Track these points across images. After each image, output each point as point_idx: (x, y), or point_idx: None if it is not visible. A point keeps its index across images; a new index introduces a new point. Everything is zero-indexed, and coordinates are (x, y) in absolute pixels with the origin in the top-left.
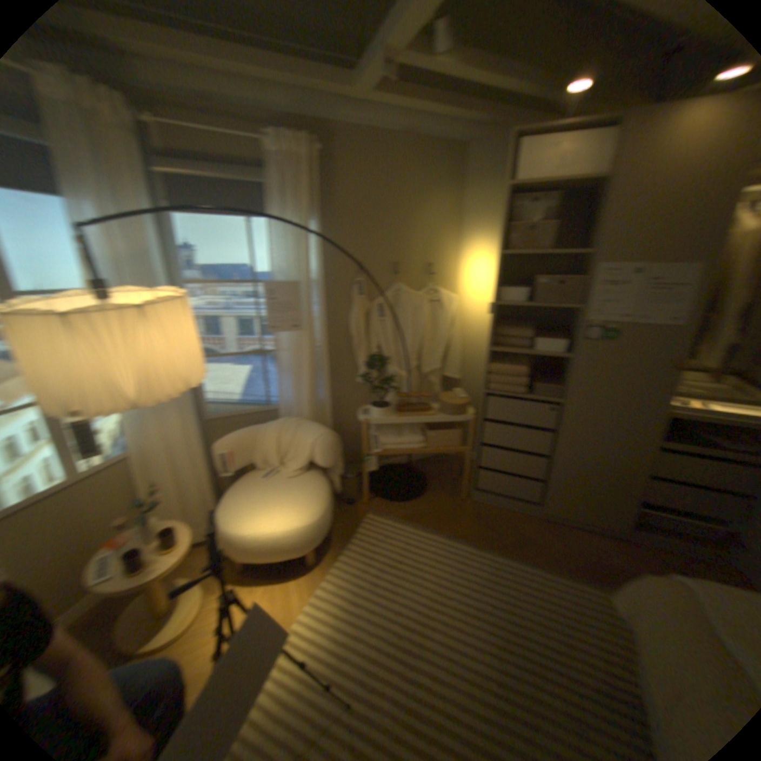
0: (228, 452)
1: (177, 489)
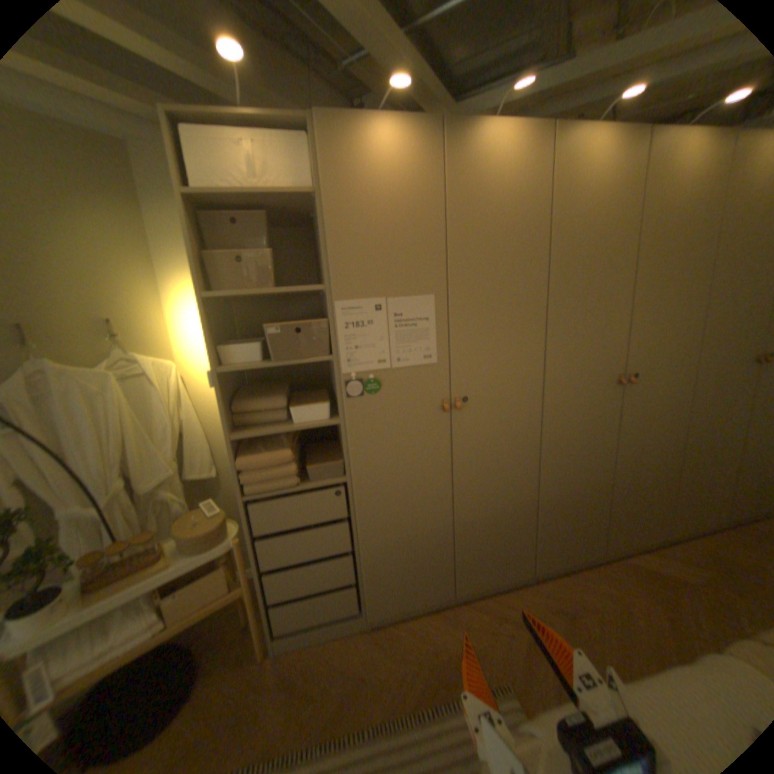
0: None
1: None
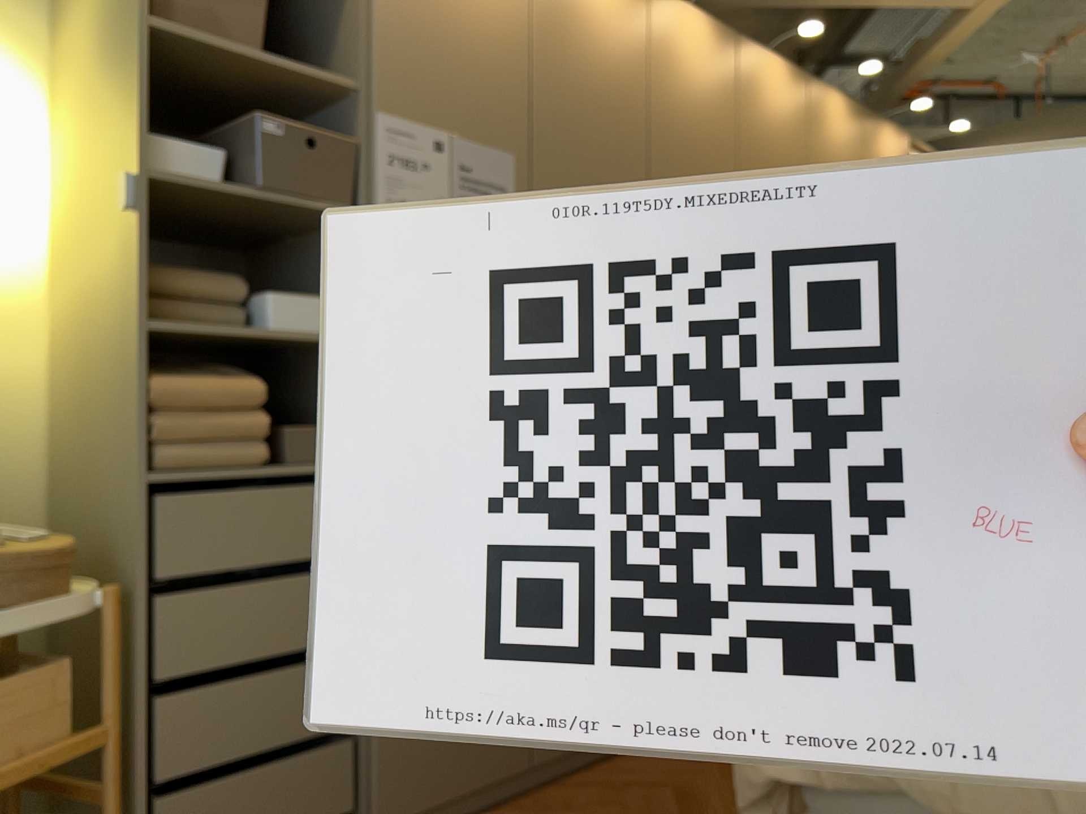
0: None
1: None
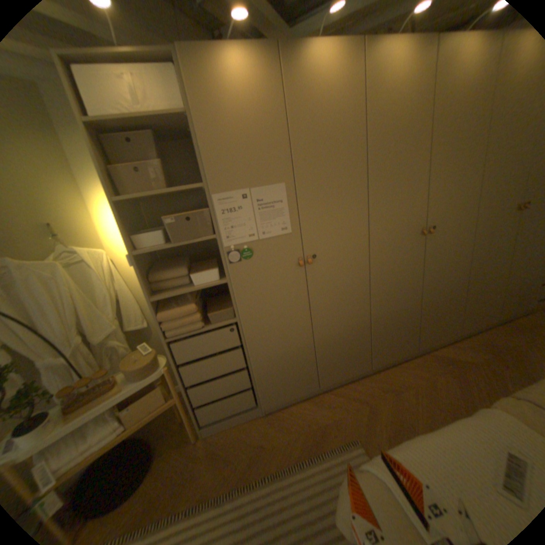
0: None
1: None
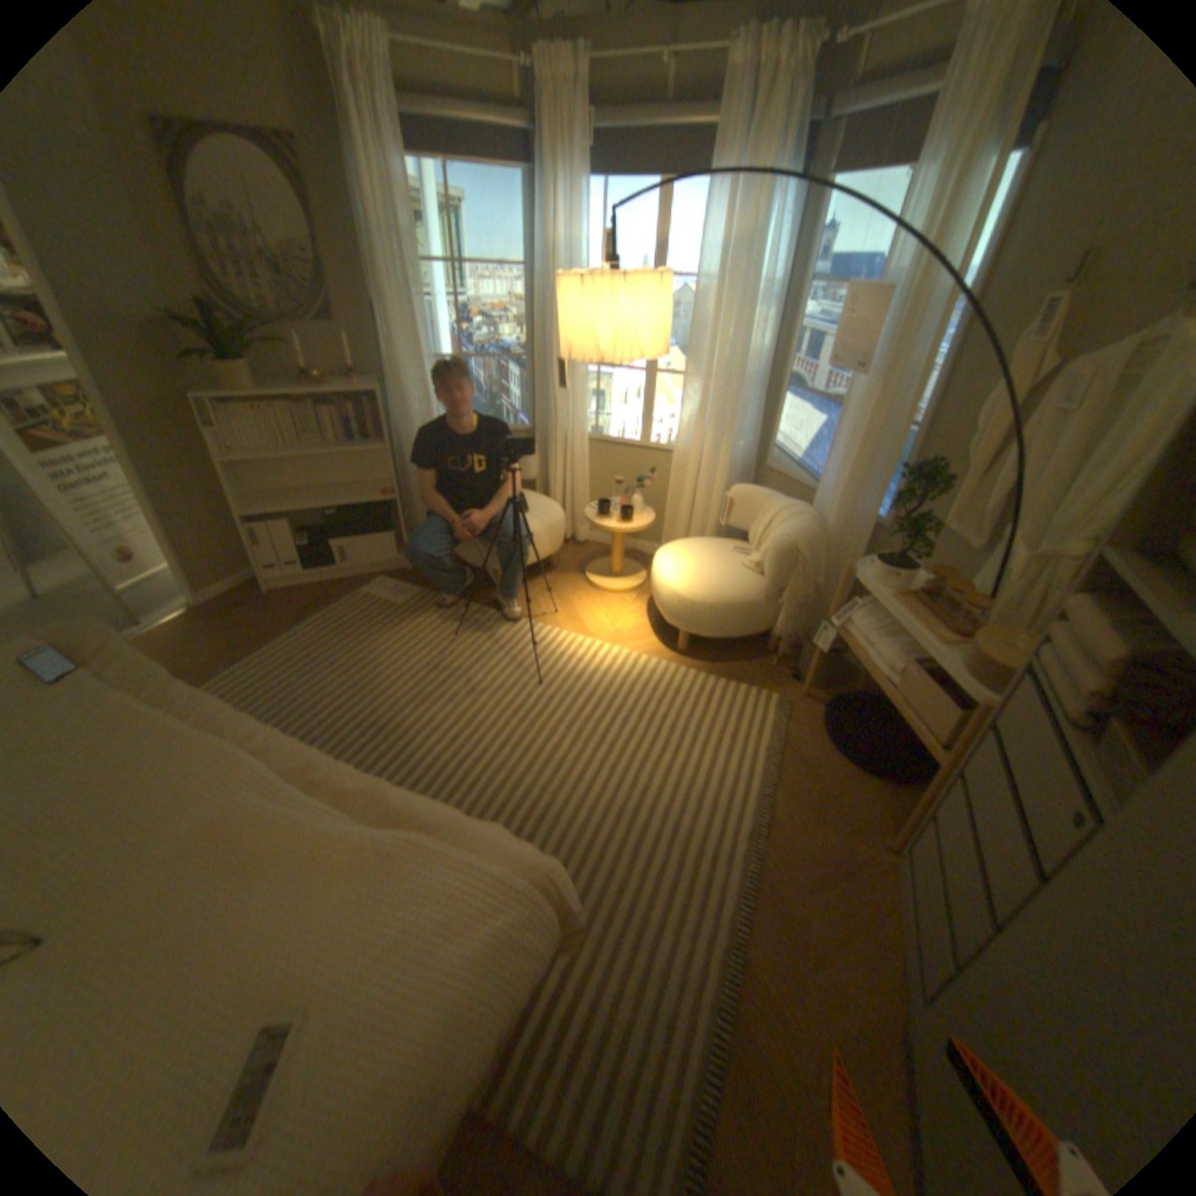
0: (727, 498)
1: (685, 503)
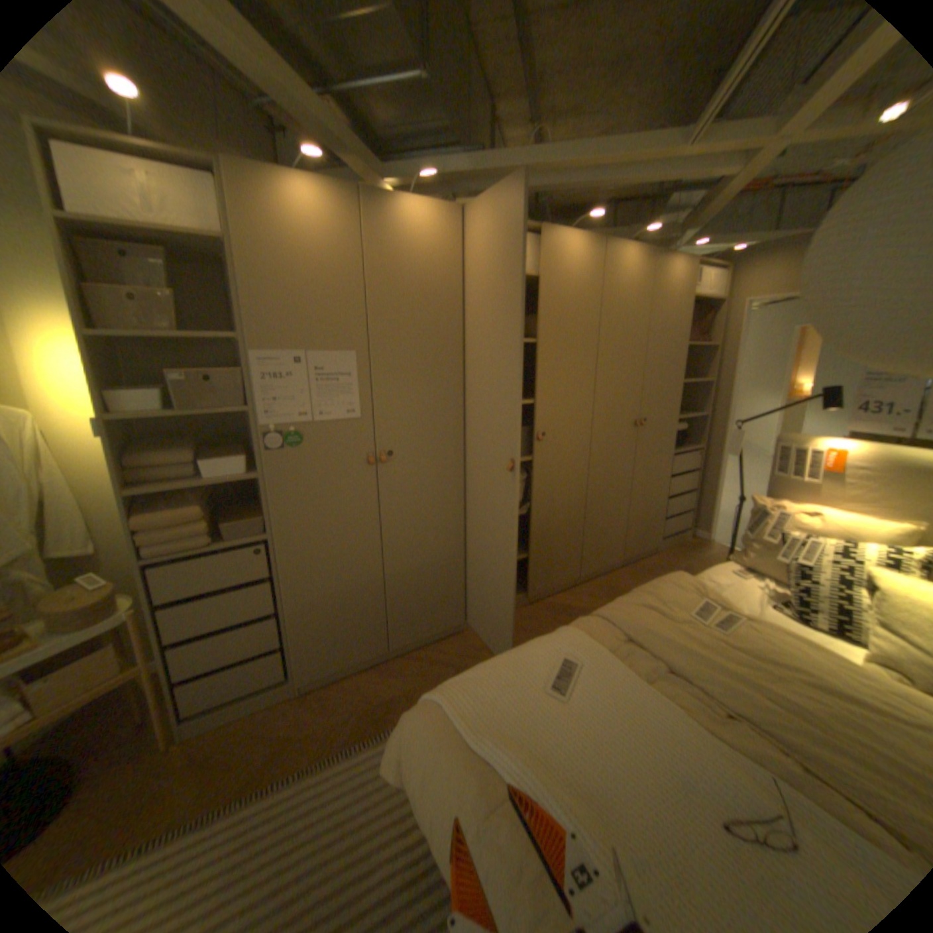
0: None
1: None
